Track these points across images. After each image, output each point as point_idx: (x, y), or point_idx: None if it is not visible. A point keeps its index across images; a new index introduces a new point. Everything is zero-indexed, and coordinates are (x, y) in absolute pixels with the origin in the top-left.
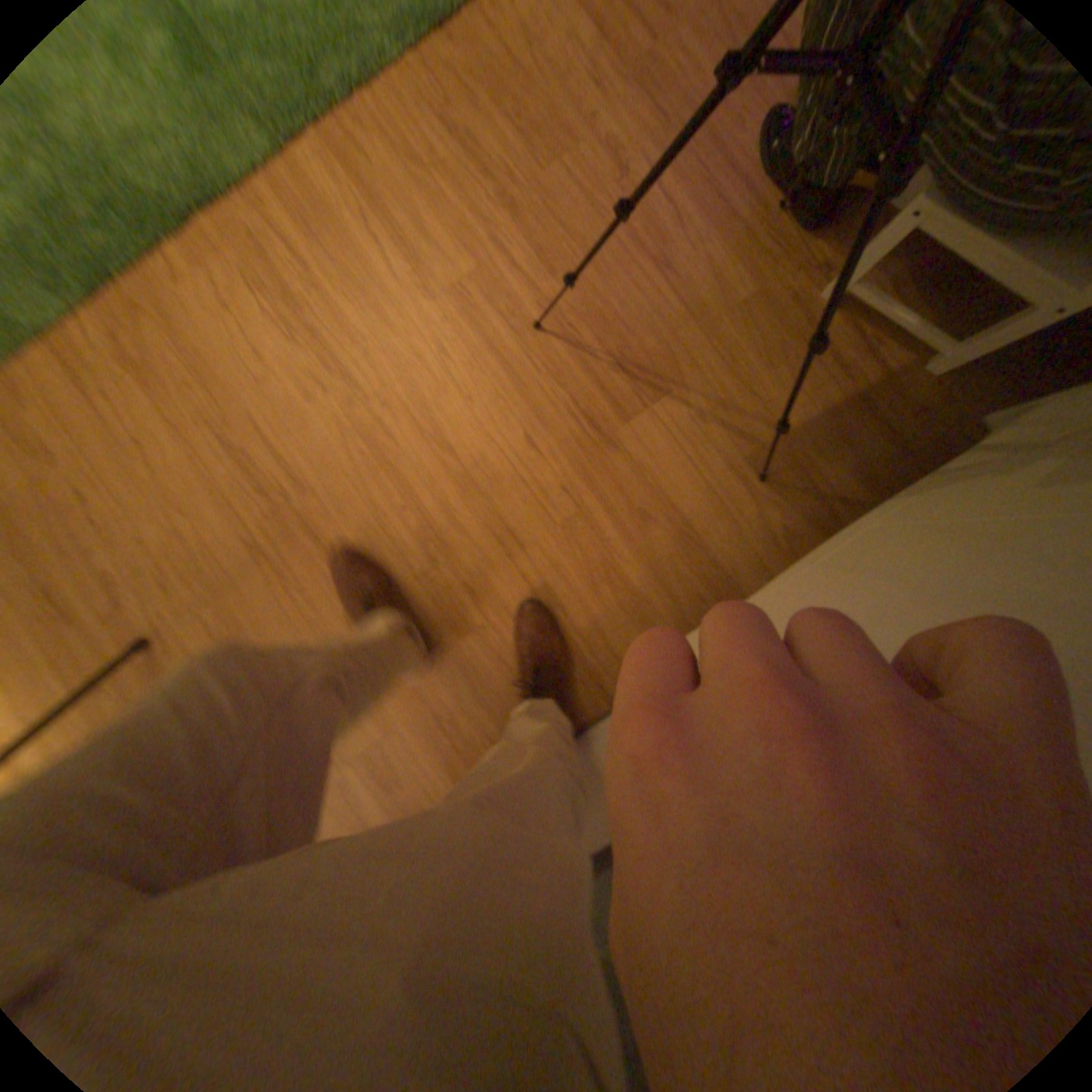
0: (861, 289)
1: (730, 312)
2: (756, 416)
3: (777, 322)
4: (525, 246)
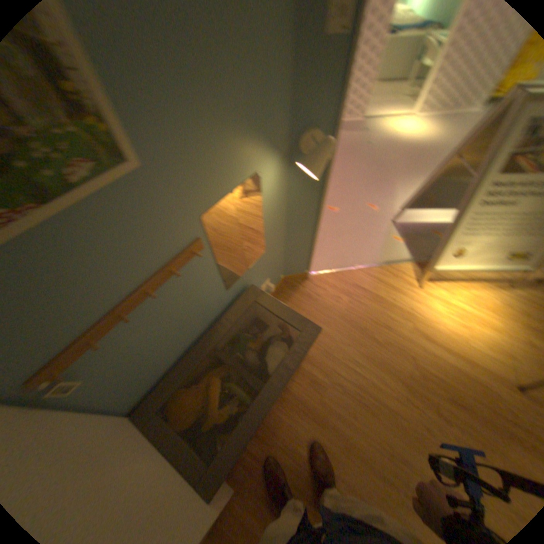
0: None
1: None
2: None
3: None
4: None
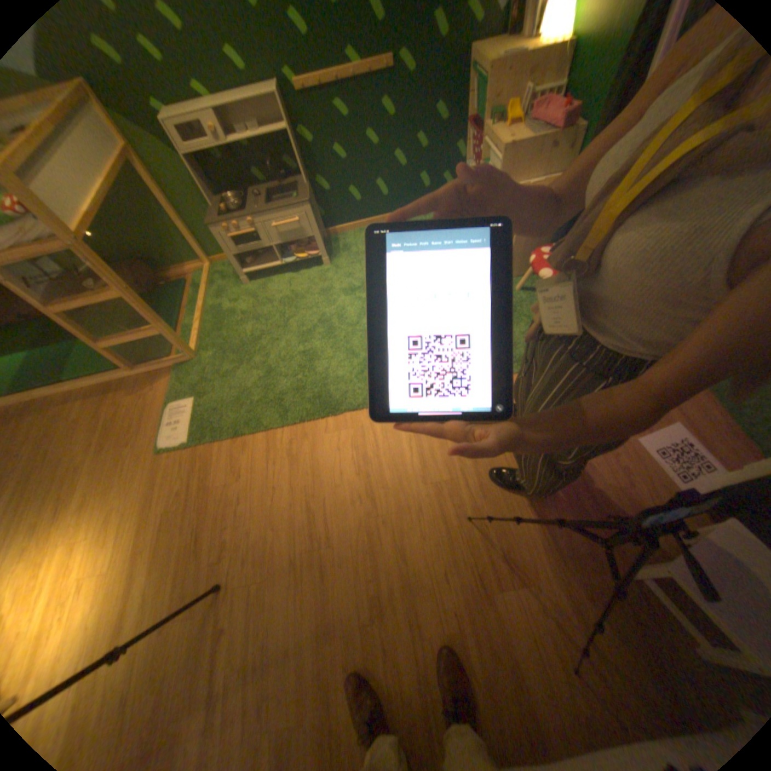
0: (655, 576)
1: (574, 556)
2: (581, 625)
3: (602, 573)
4: (476, 479)
